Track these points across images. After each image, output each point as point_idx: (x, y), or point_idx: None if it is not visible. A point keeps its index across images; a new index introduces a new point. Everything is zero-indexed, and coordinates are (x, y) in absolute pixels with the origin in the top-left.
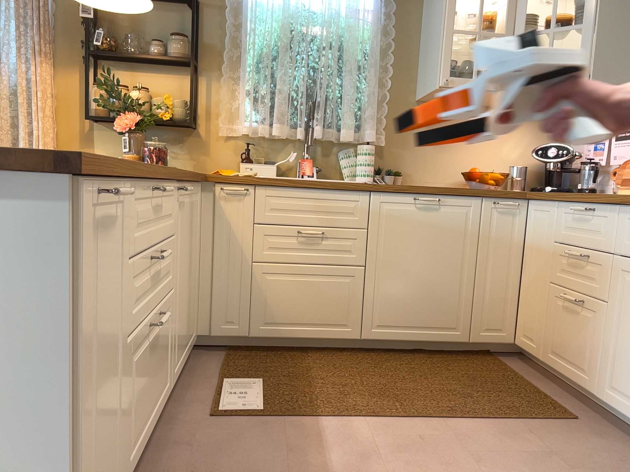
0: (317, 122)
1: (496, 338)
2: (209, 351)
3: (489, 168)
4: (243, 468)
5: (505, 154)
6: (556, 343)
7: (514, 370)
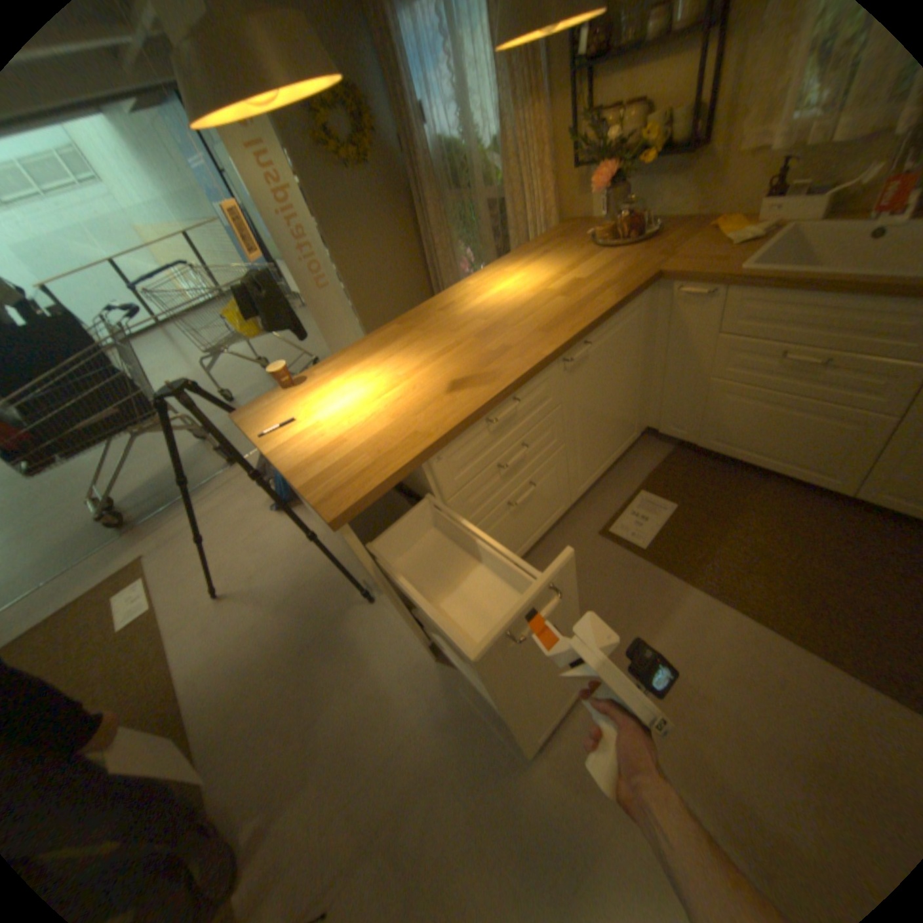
0: None
1: None
2: (658, 442)
3: None
4: (586, 604)
5: None
6: None
7: None
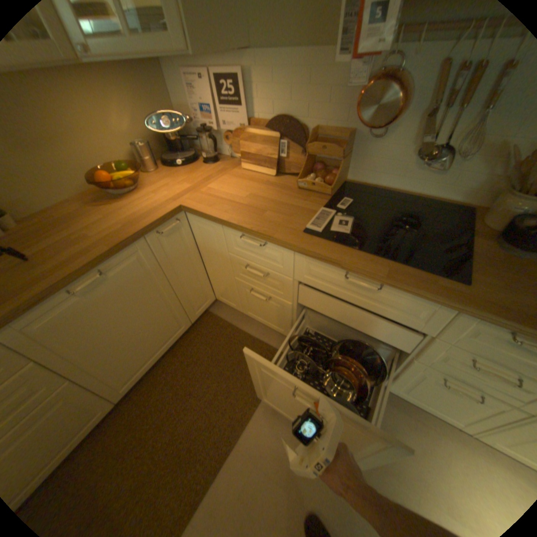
0: None
1: (206, 307)
2: None
3: (109, 152)
4: None
5: (116, 129)
6: (252, 309)
7: (227, 321)
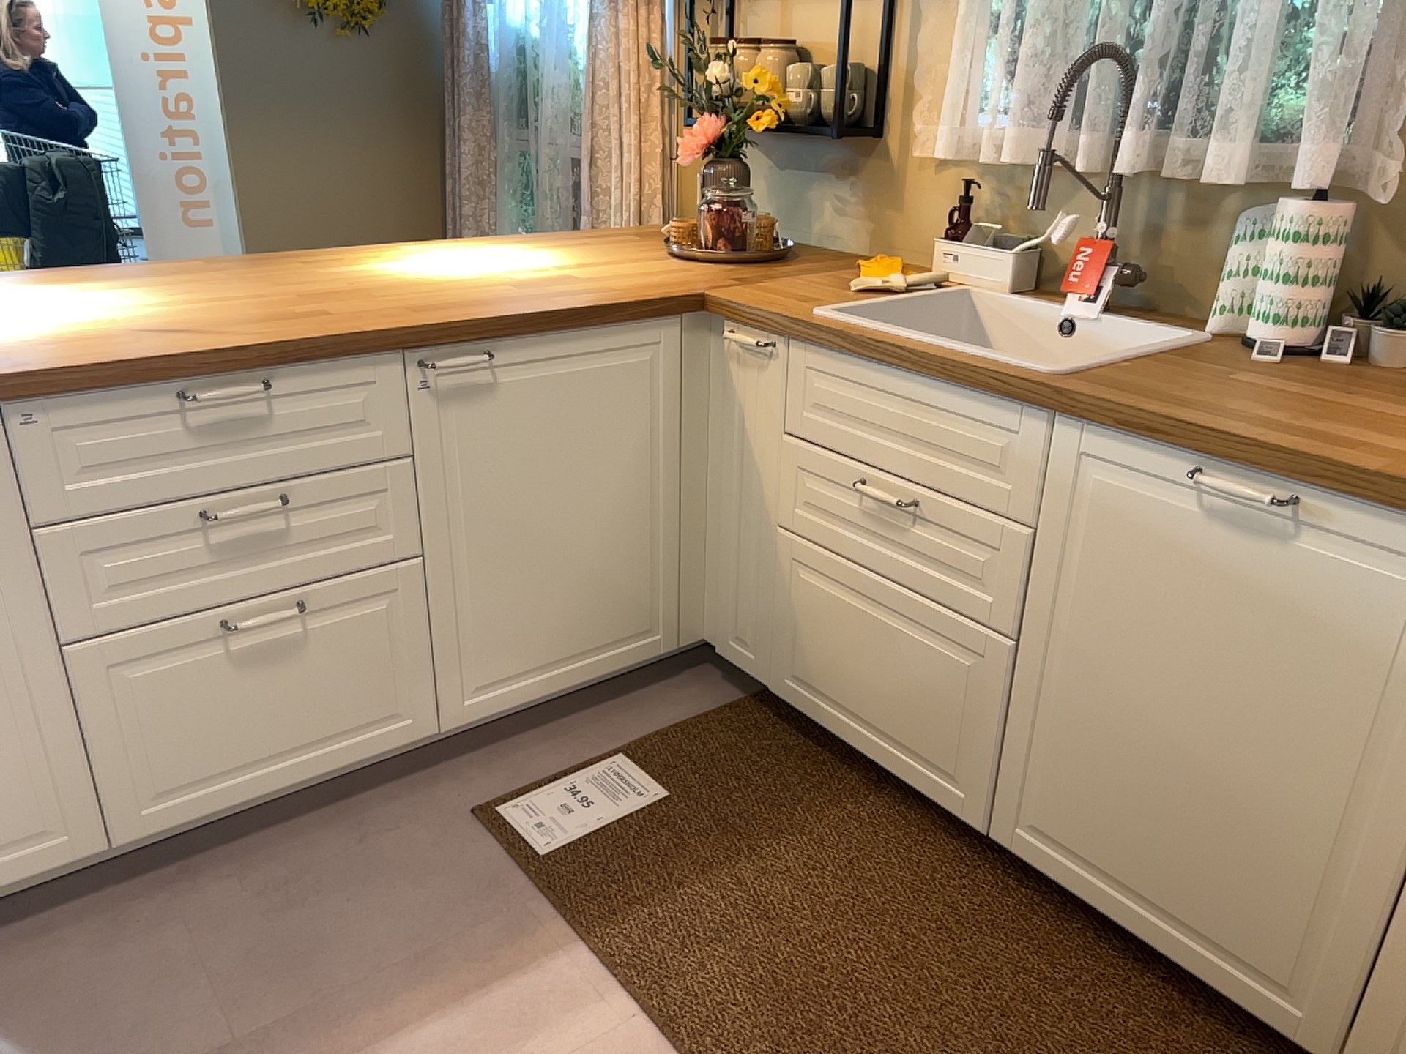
0: (1138, 120)
1: None
2: (723, 681)
3: None
4: (340, 930)
5: None
6: None
7: None
